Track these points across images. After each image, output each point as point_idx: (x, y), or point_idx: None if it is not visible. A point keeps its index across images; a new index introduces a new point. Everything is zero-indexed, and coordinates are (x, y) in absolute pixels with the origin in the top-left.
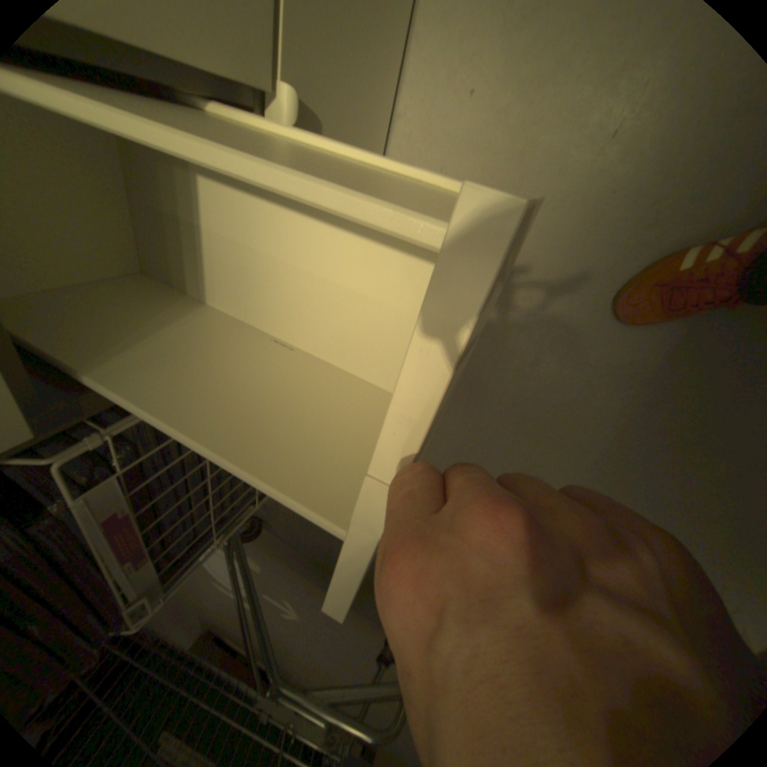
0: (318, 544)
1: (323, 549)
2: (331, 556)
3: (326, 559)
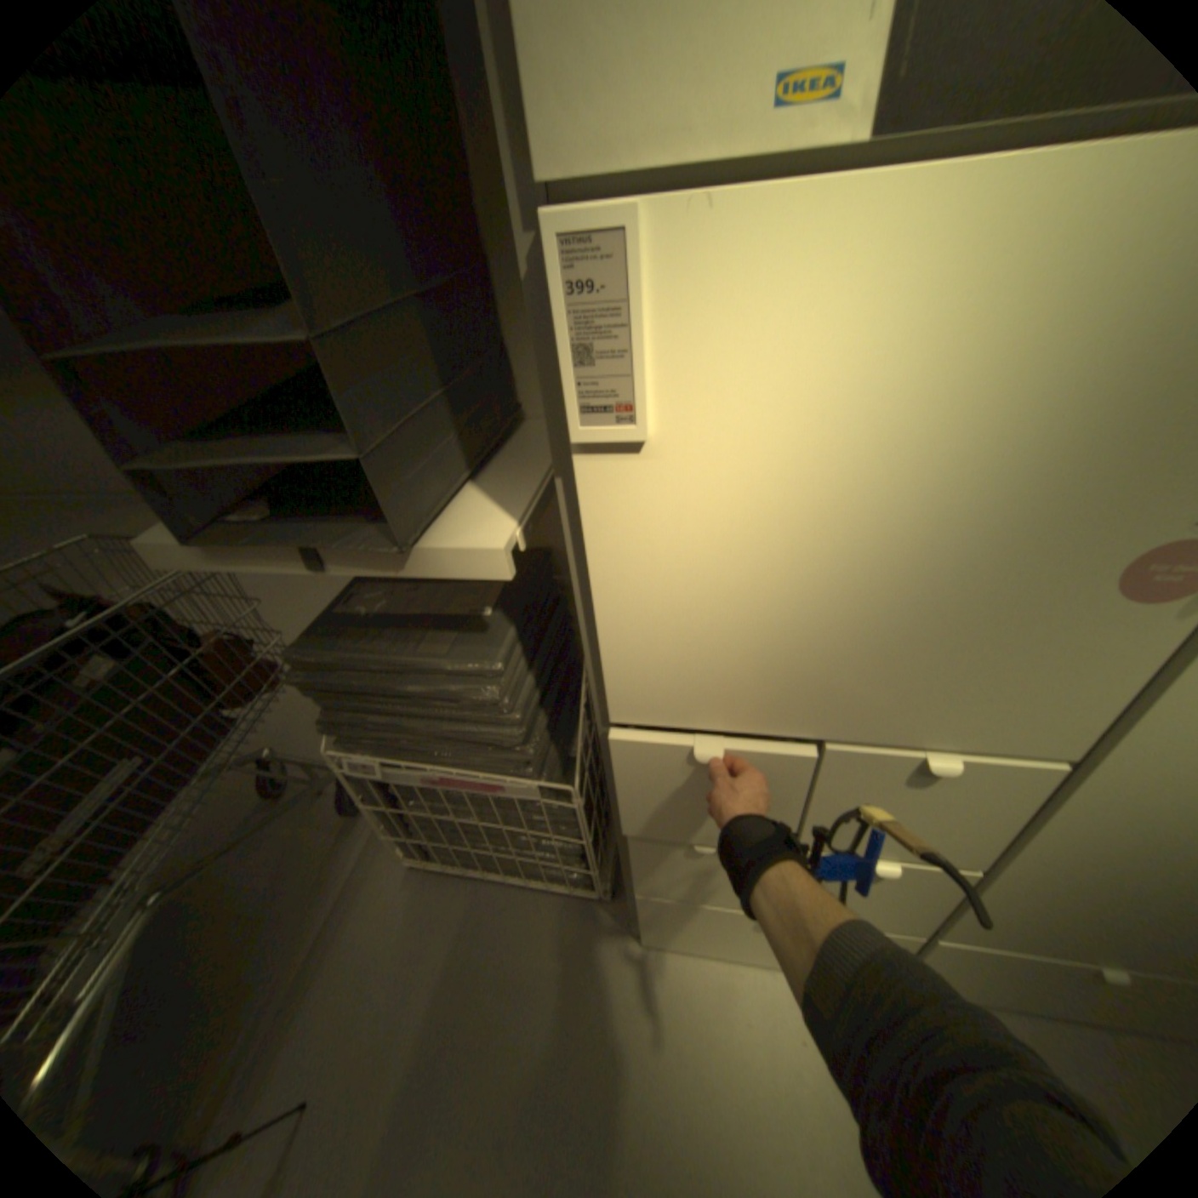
0: (231, 887)
1: (219, 896)
2: (202, 913)
3: (194, 903)
